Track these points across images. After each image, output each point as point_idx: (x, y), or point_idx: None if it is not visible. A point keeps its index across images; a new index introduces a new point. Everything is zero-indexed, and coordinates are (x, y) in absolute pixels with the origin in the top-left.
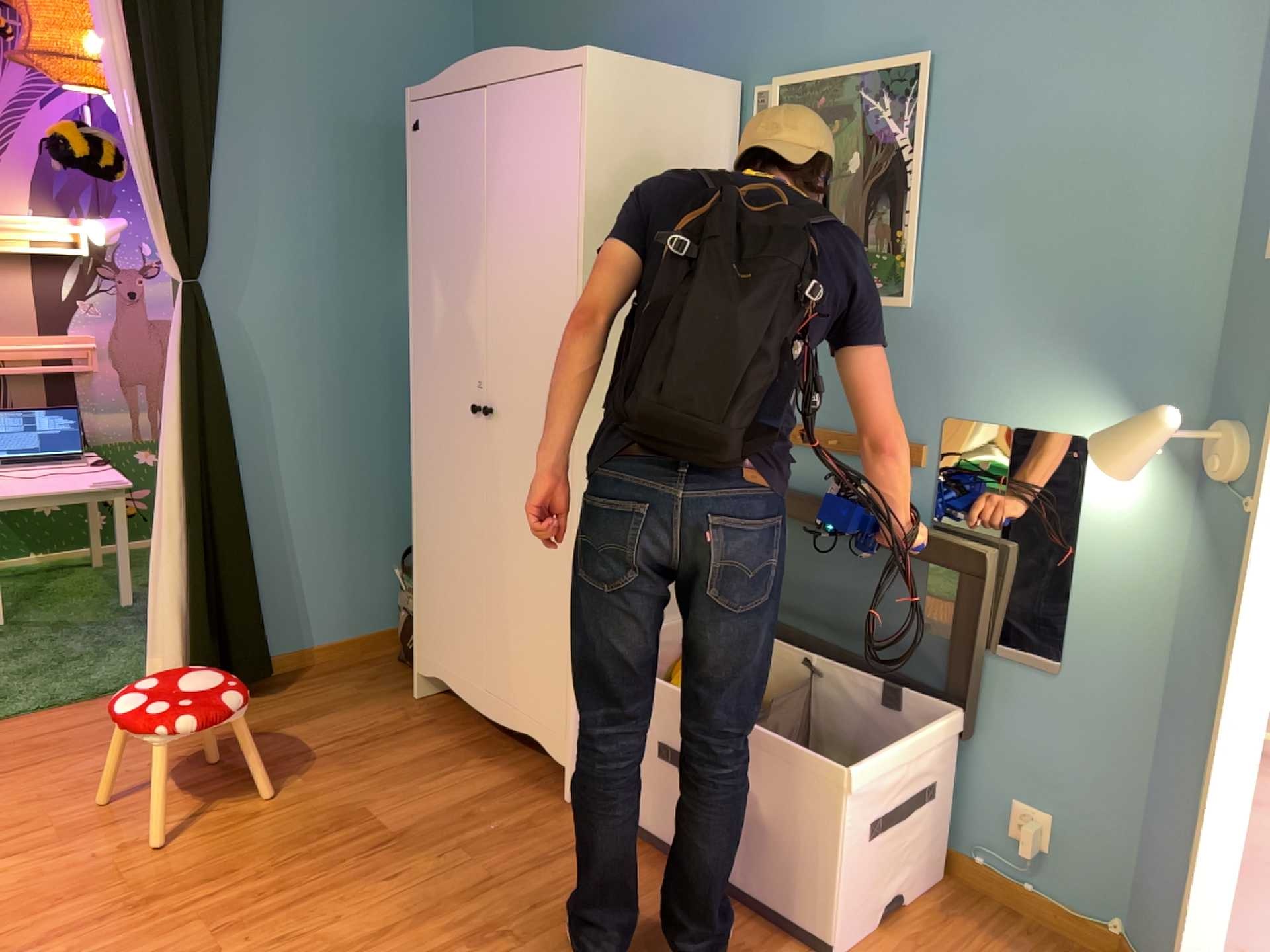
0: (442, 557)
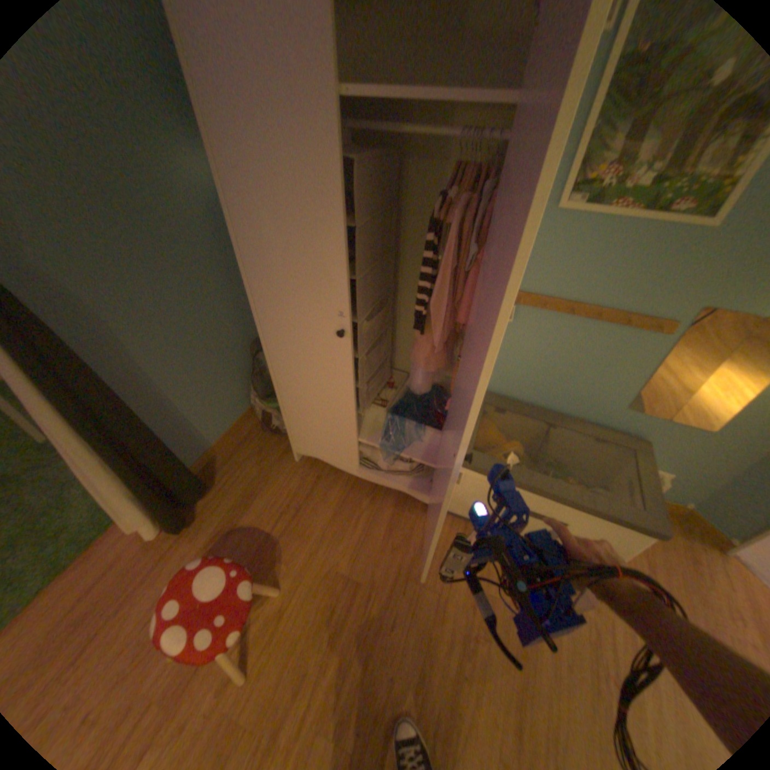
0: (312, 409)
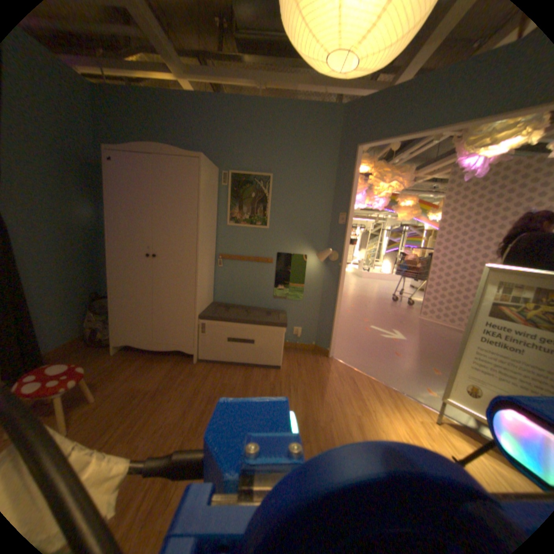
0: (128, 305)
